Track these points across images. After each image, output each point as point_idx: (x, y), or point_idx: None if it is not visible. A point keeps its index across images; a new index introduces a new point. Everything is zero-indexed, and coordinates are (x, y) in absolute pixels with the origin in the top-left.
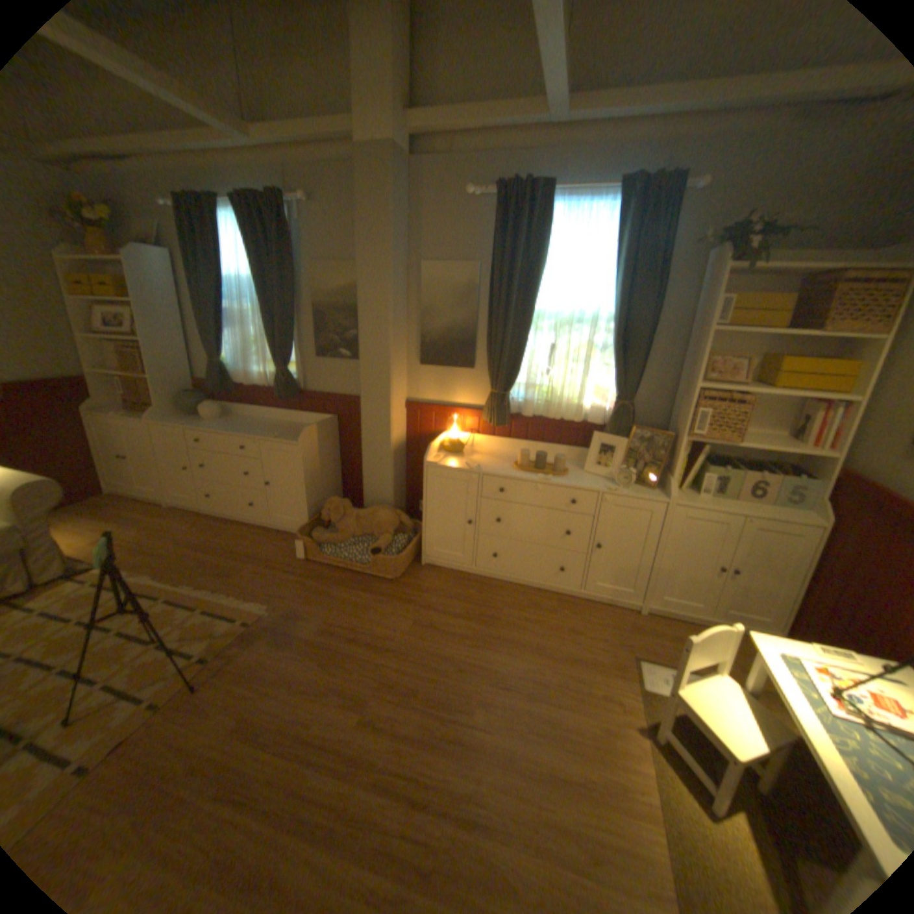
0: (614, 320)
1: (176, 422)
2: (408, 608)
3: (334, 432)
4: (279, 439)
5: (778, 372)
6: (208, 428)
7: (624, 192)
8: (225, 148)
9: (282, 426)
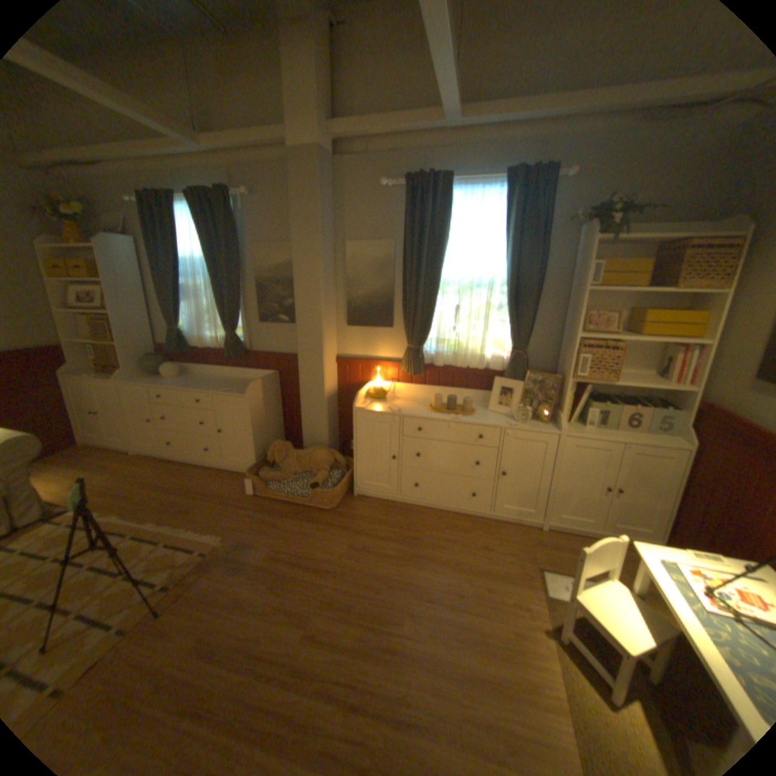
0: (507, 284)
1: (140, 381)
2: (344, 534)
3: (276, 385)
4: (229, 392)
5: (643, 323)
6: (168, 385)
7: (509, 181)
8: (180, 154)
9: (232, 381)
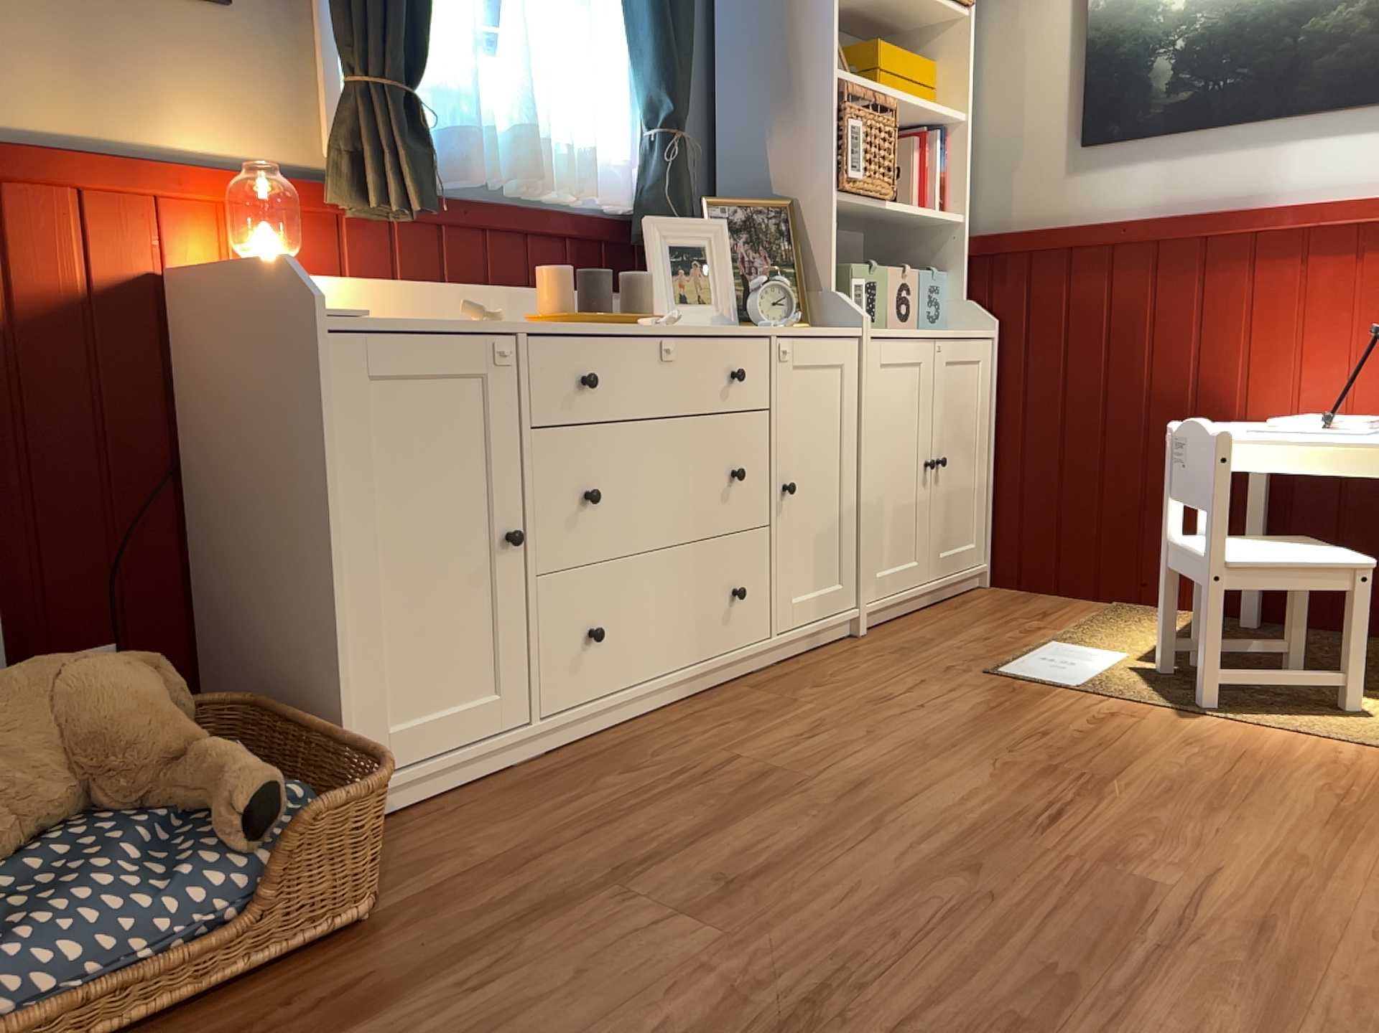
0: None
1: None
2: (579, 915)
3: None
4: None
5: (875, 71)
6: None
7: None
8: None
9: None
